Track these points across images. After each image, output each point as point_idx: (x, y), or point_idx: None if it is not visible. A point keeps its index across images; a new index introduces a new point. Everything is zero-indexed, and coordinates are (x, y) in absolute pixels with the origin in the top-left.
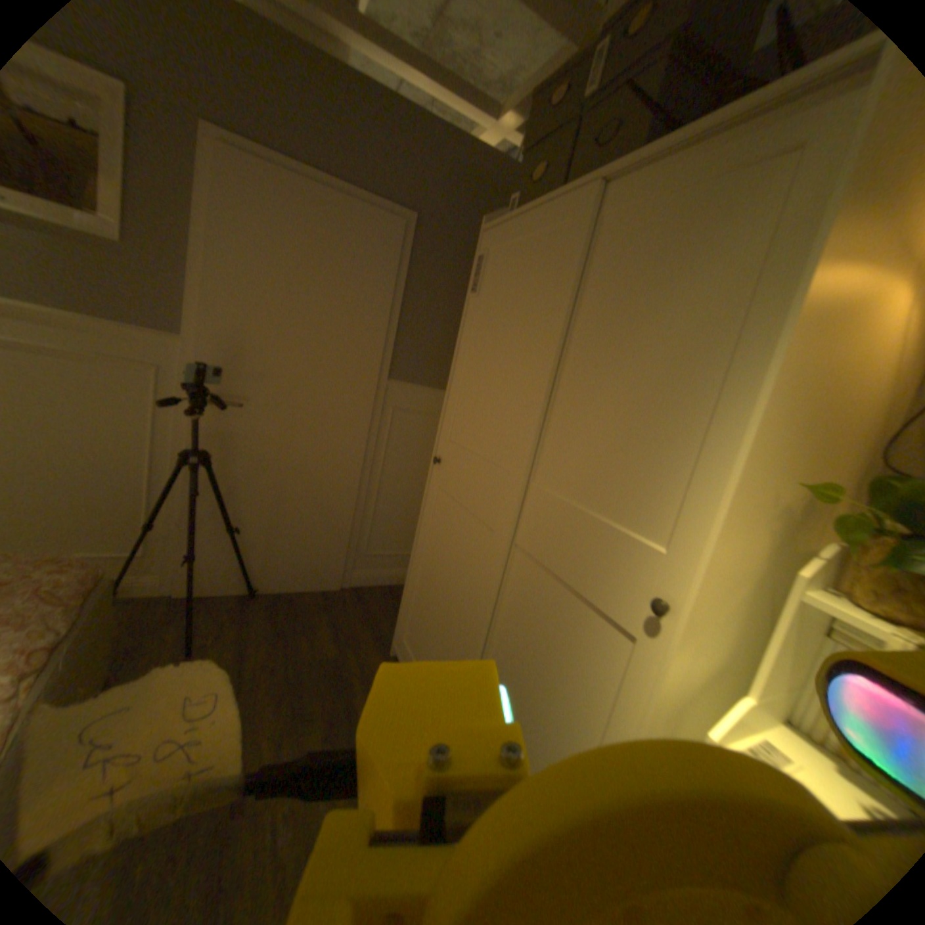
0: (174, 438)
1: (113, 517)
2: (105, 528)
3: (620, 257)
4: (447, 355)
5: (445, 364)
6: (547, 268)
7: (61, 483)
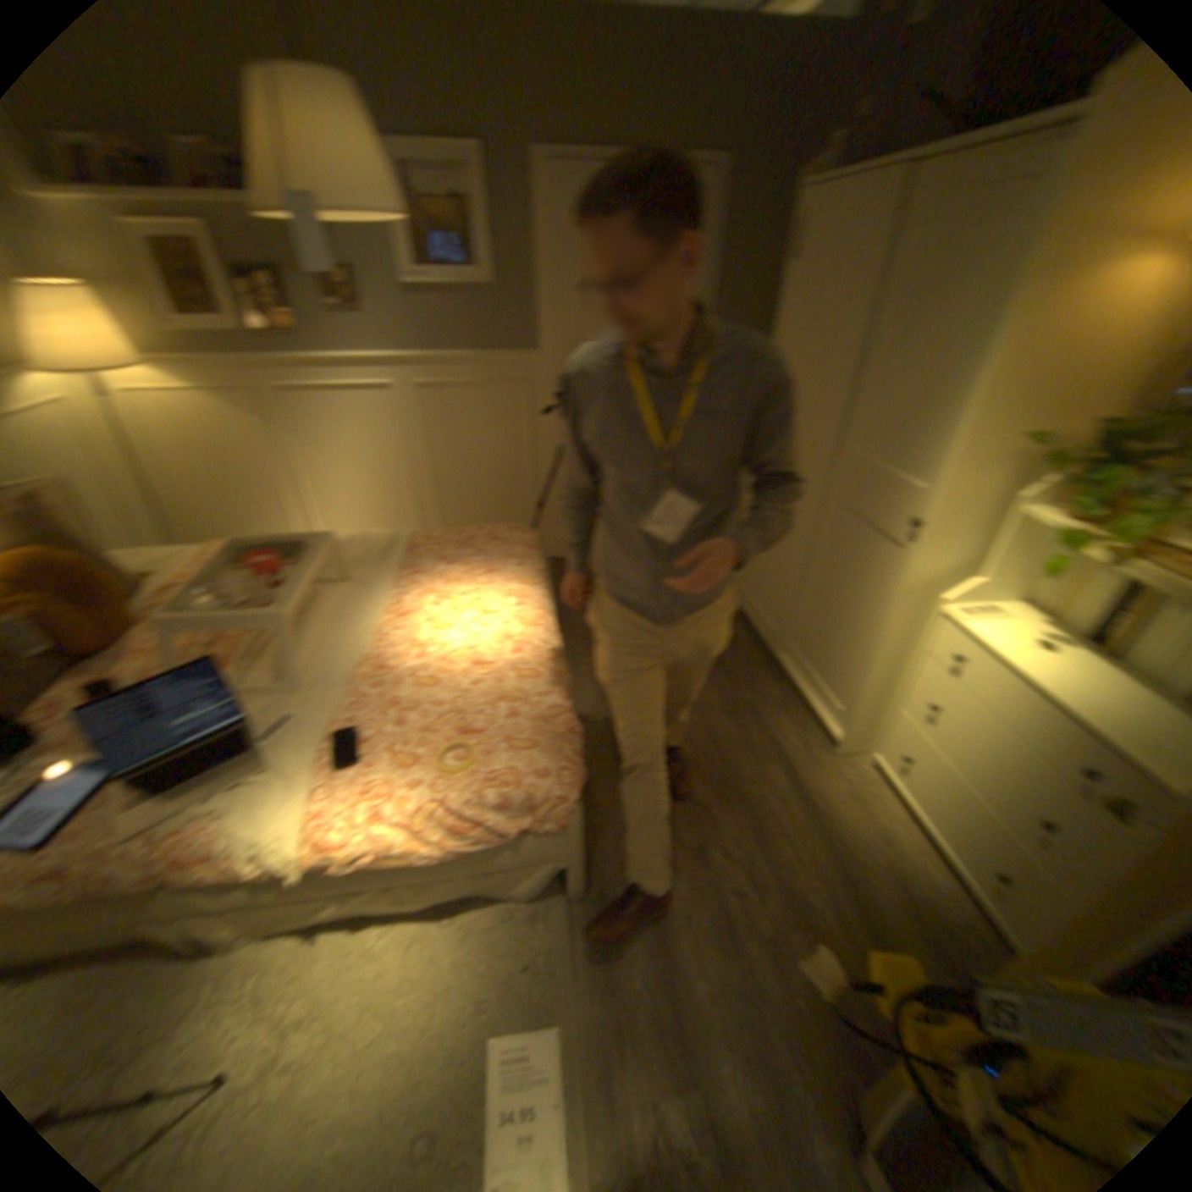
0: (551, 435)
1: (521, 501)
2: (517, 509)
3: (927, 241)
4: (776, 304)
5: (774, 315)
6: (868, 243)
7: (489, 479)
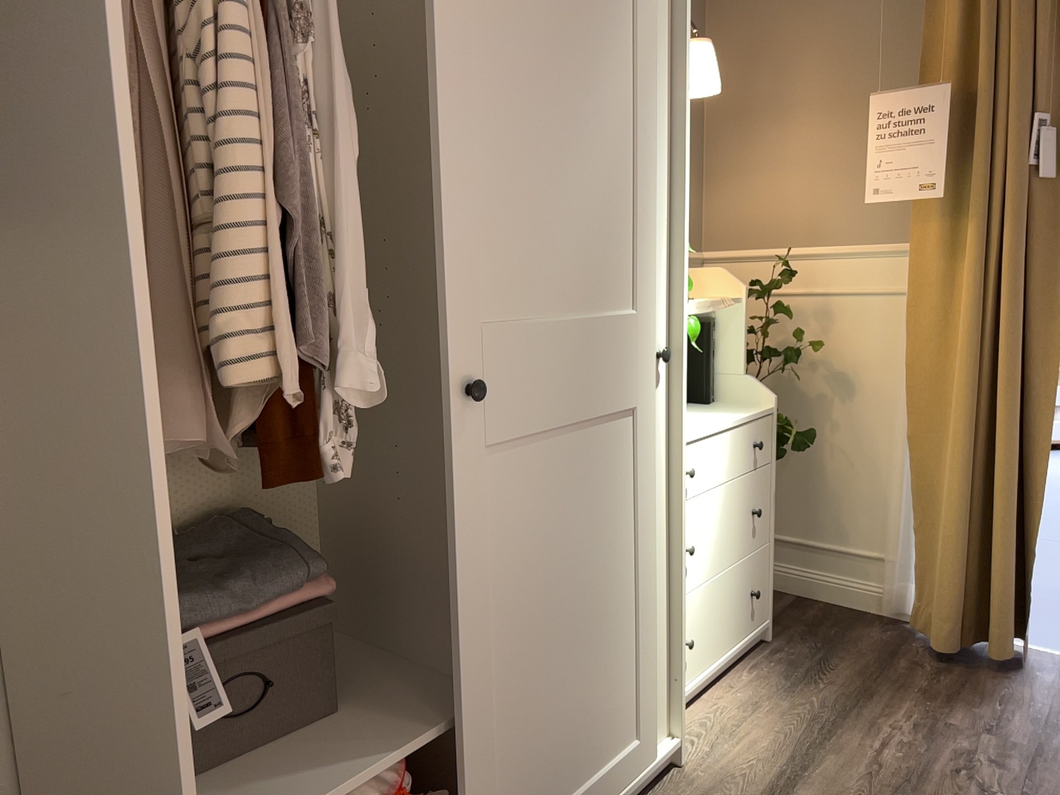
0: None
1: None
2: None
3: None
4: None
5: None
6: None
7: None
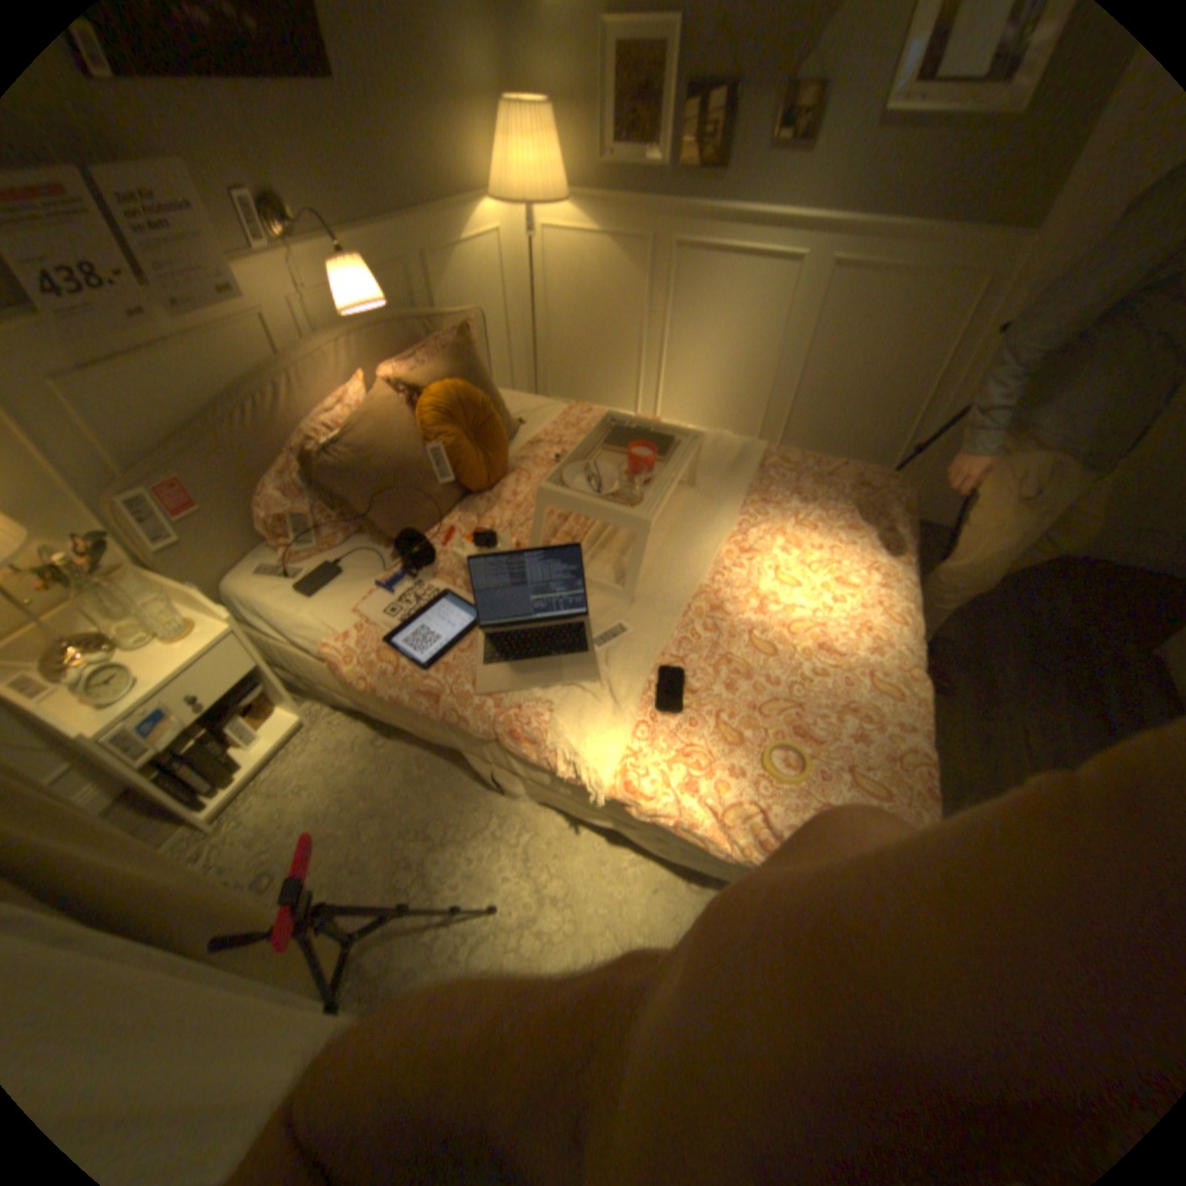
0: (979, 358)
1: (887, 434)
2: (877, 442)
3: None
4: None
5: None
6: None
7: (861, 397)
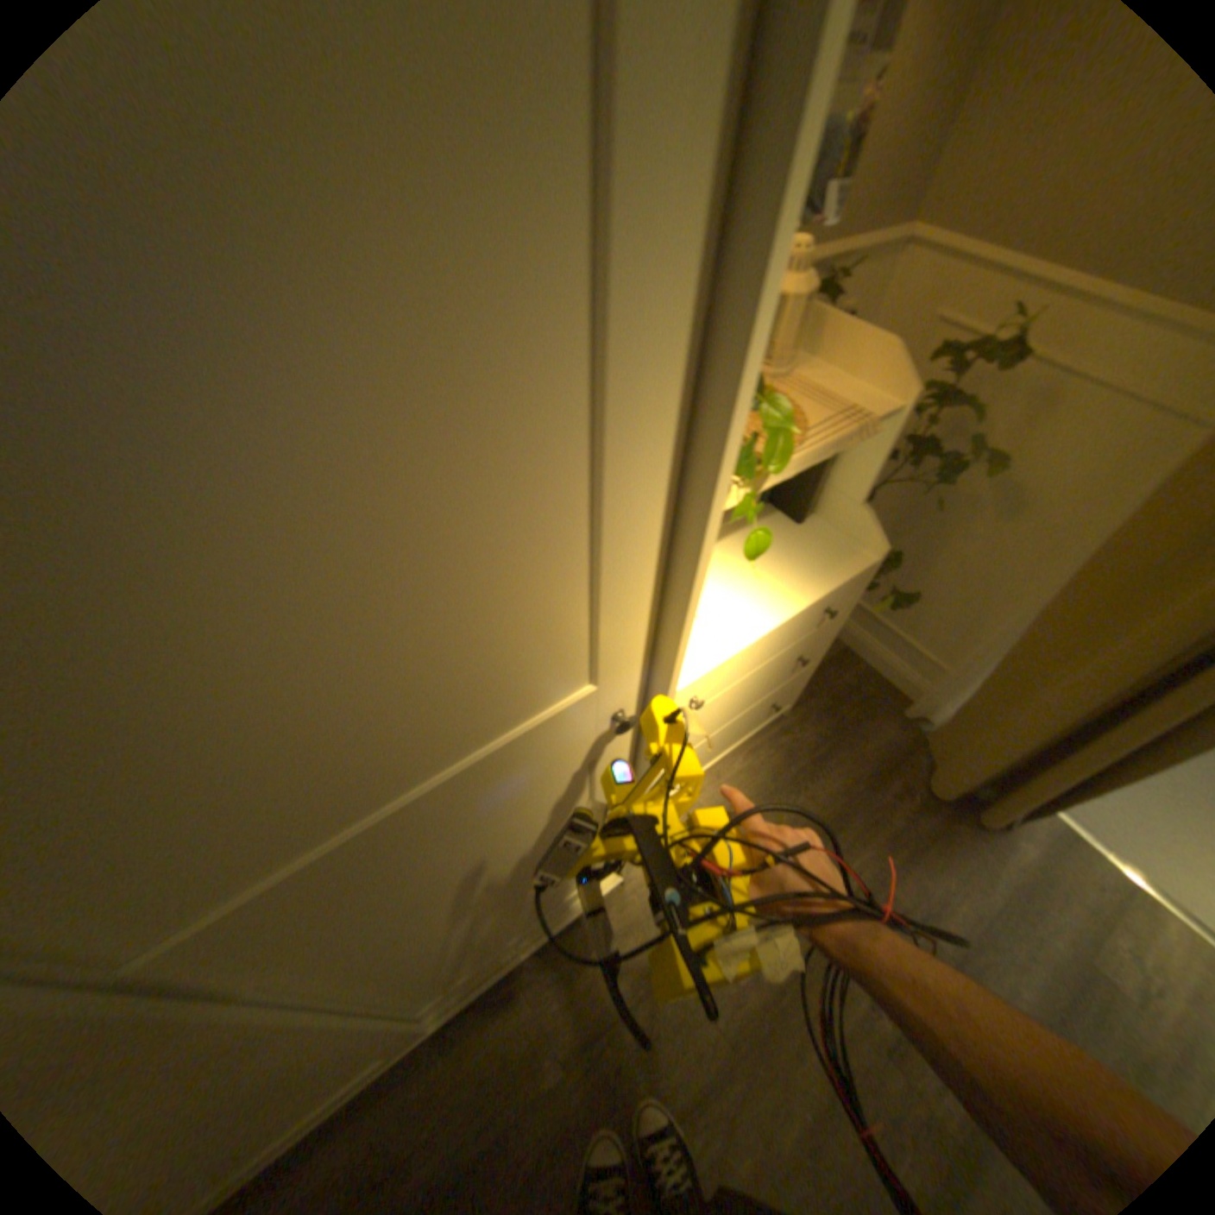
0: None
1: None
2: None
3: None
4: None
5: None
6: None
7: None
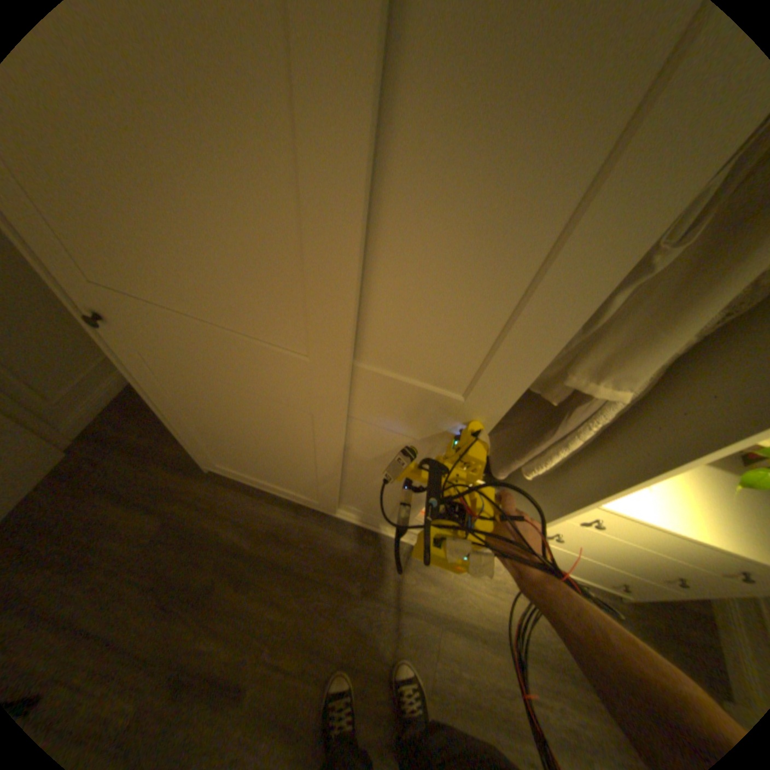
0: None
1: None
2: None
3: None
4: None
5: None
6: None
7: None
